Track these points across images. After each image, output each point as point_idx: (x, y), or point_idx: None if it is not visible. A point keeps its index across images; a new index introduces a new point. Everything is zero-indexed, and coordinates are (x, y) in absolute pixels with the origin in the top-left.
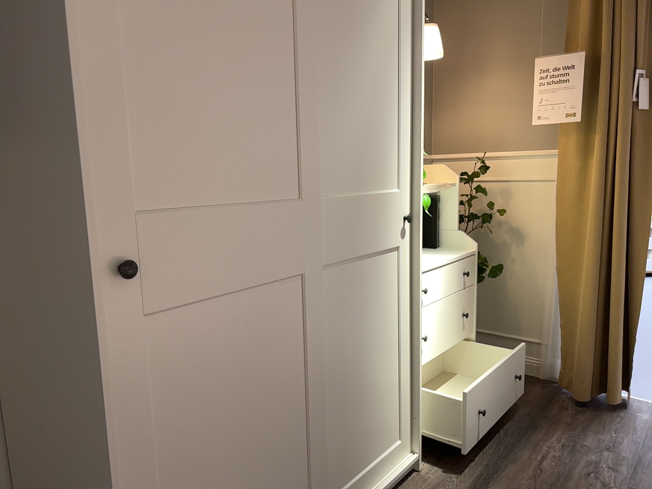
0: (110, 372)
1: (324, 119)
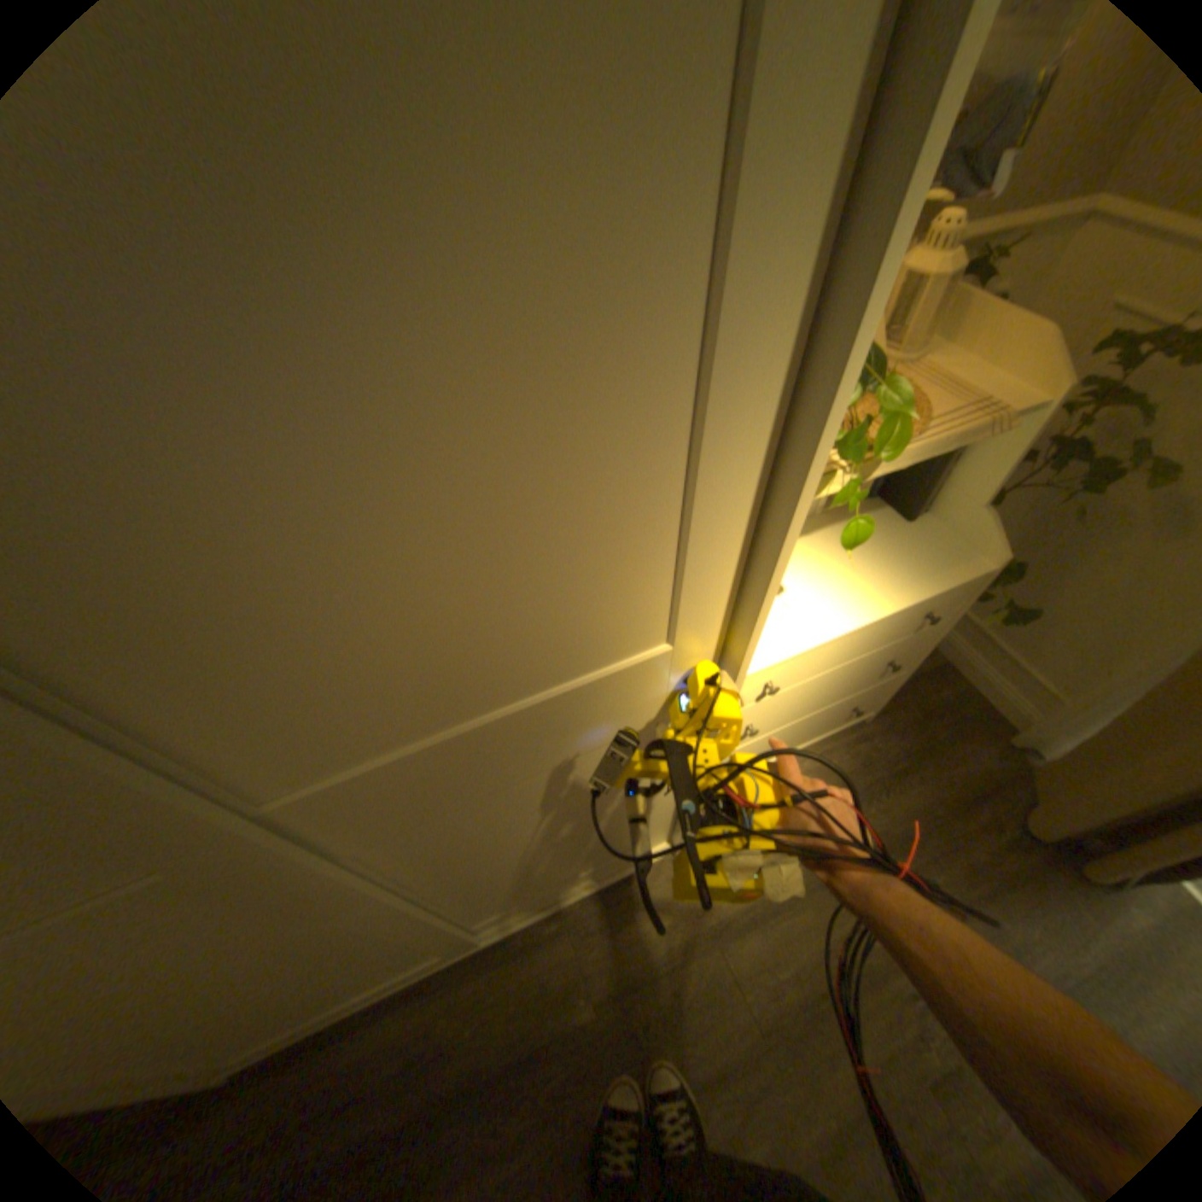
0: None
1: (172, 671)
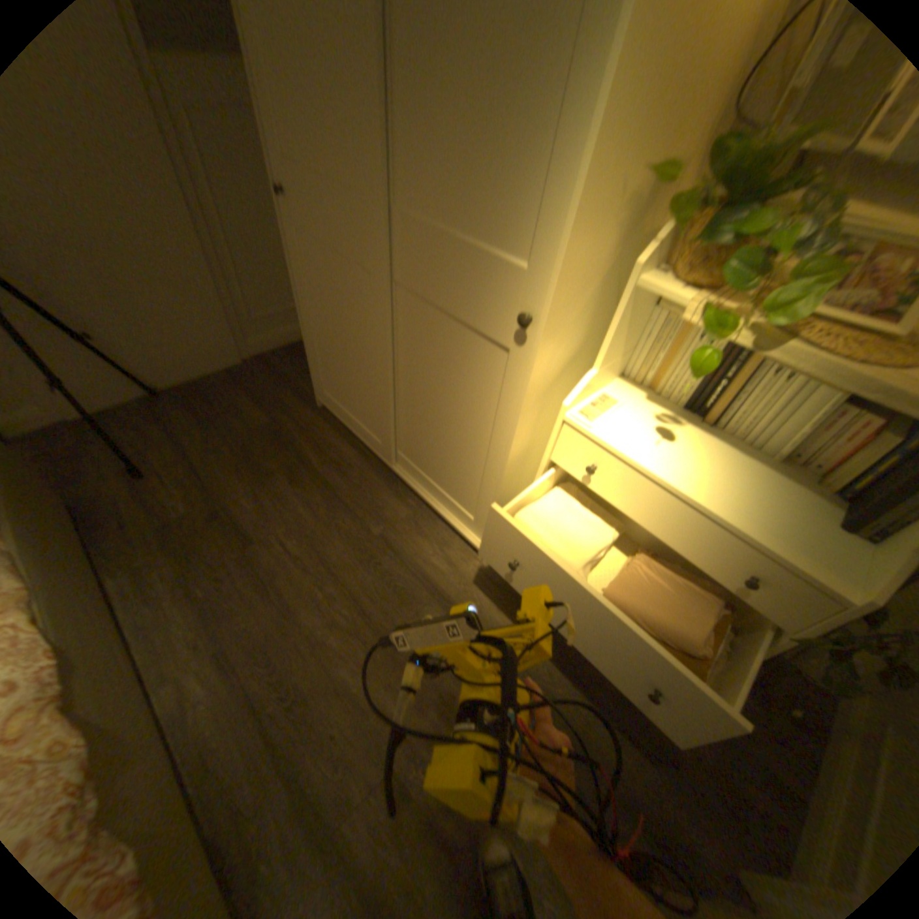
0: (286, 243)
1: (408, 94)
